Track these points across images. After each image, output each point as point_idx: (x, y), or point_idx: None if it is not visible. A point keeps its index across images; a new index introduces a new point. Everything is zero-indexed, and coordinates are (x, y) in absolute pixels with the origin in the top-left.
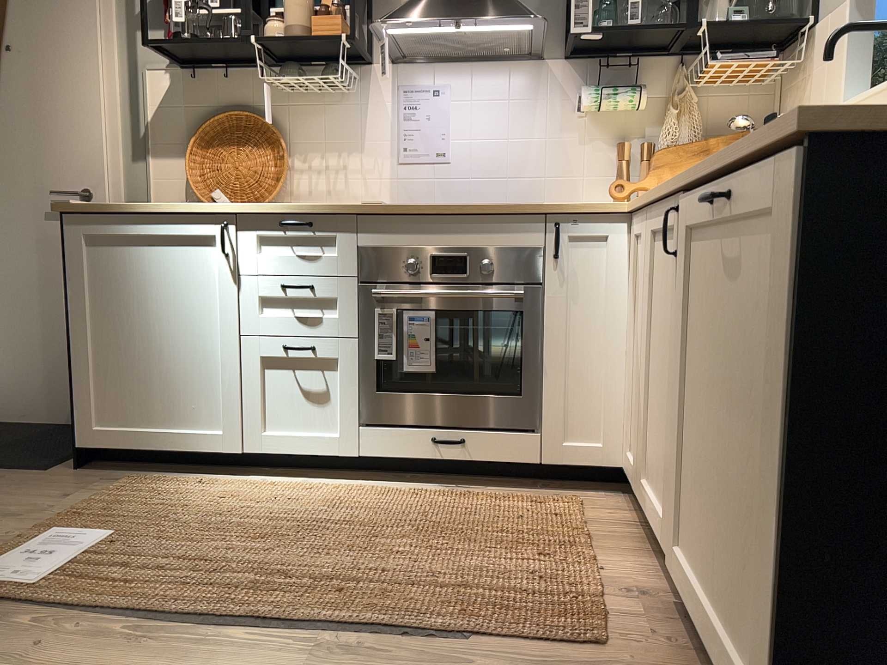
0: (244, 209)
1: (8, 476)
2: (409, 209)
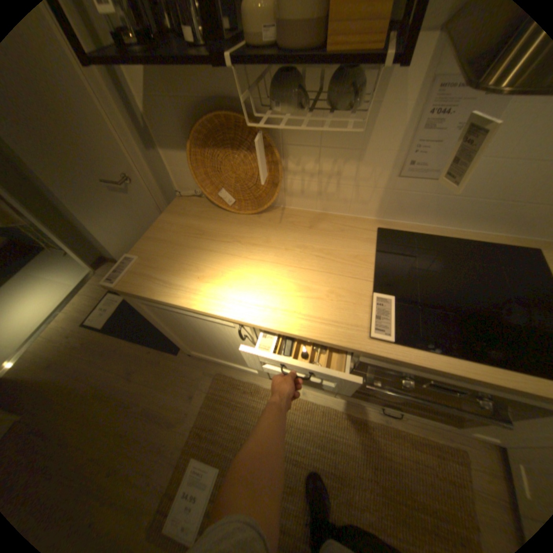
0: (256, 326)
1: (160, 360)
2: (427, 369)
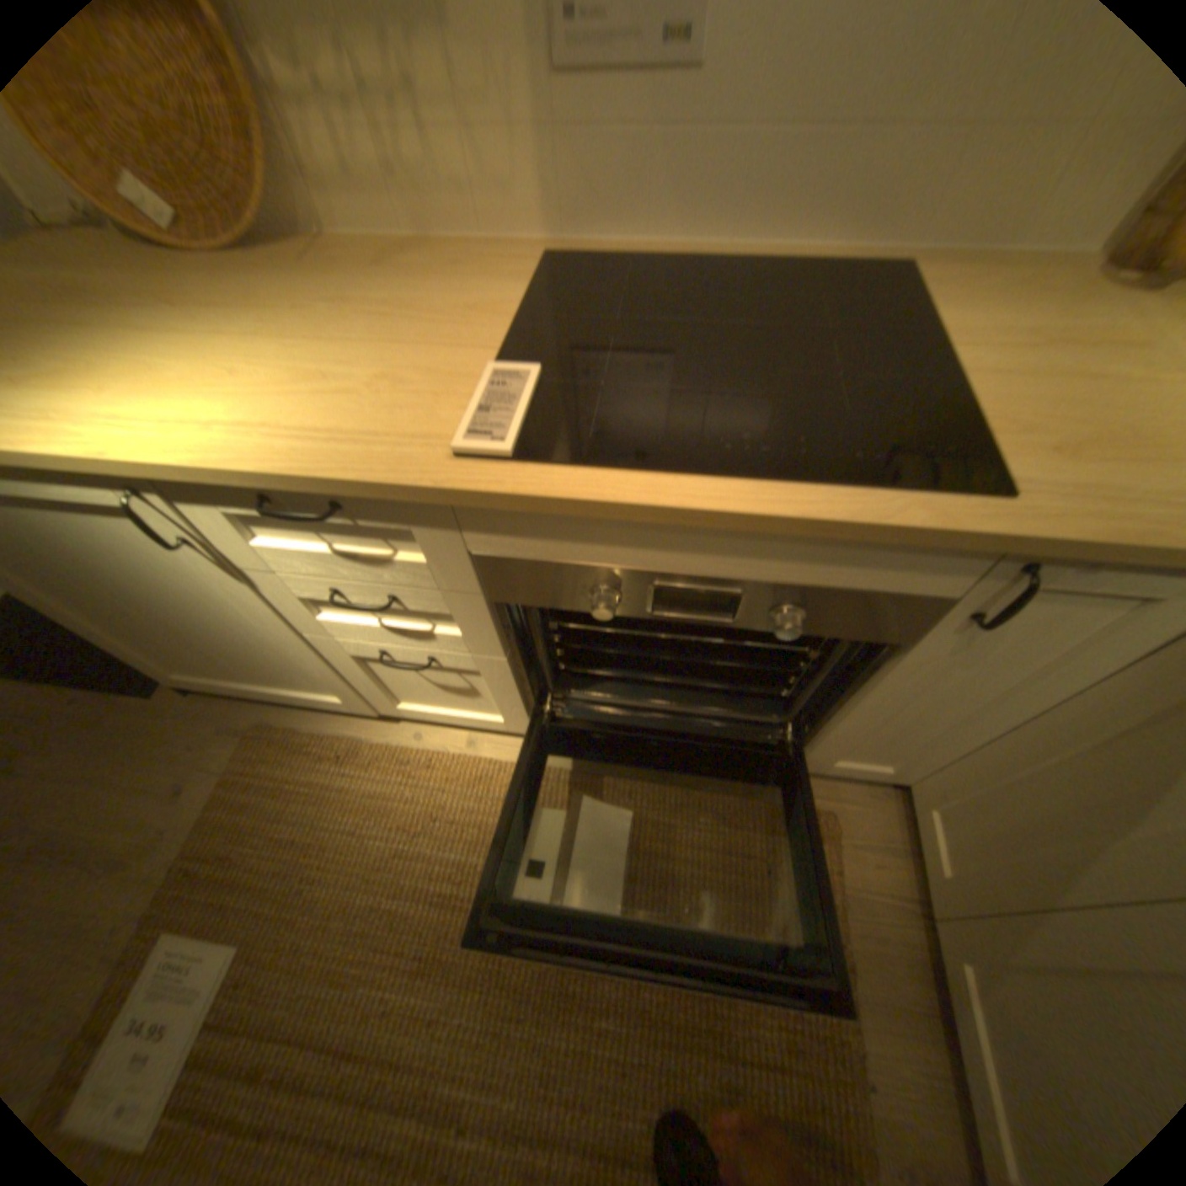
0: (143, 467)
1: (102, 712)
2: (593, 508)
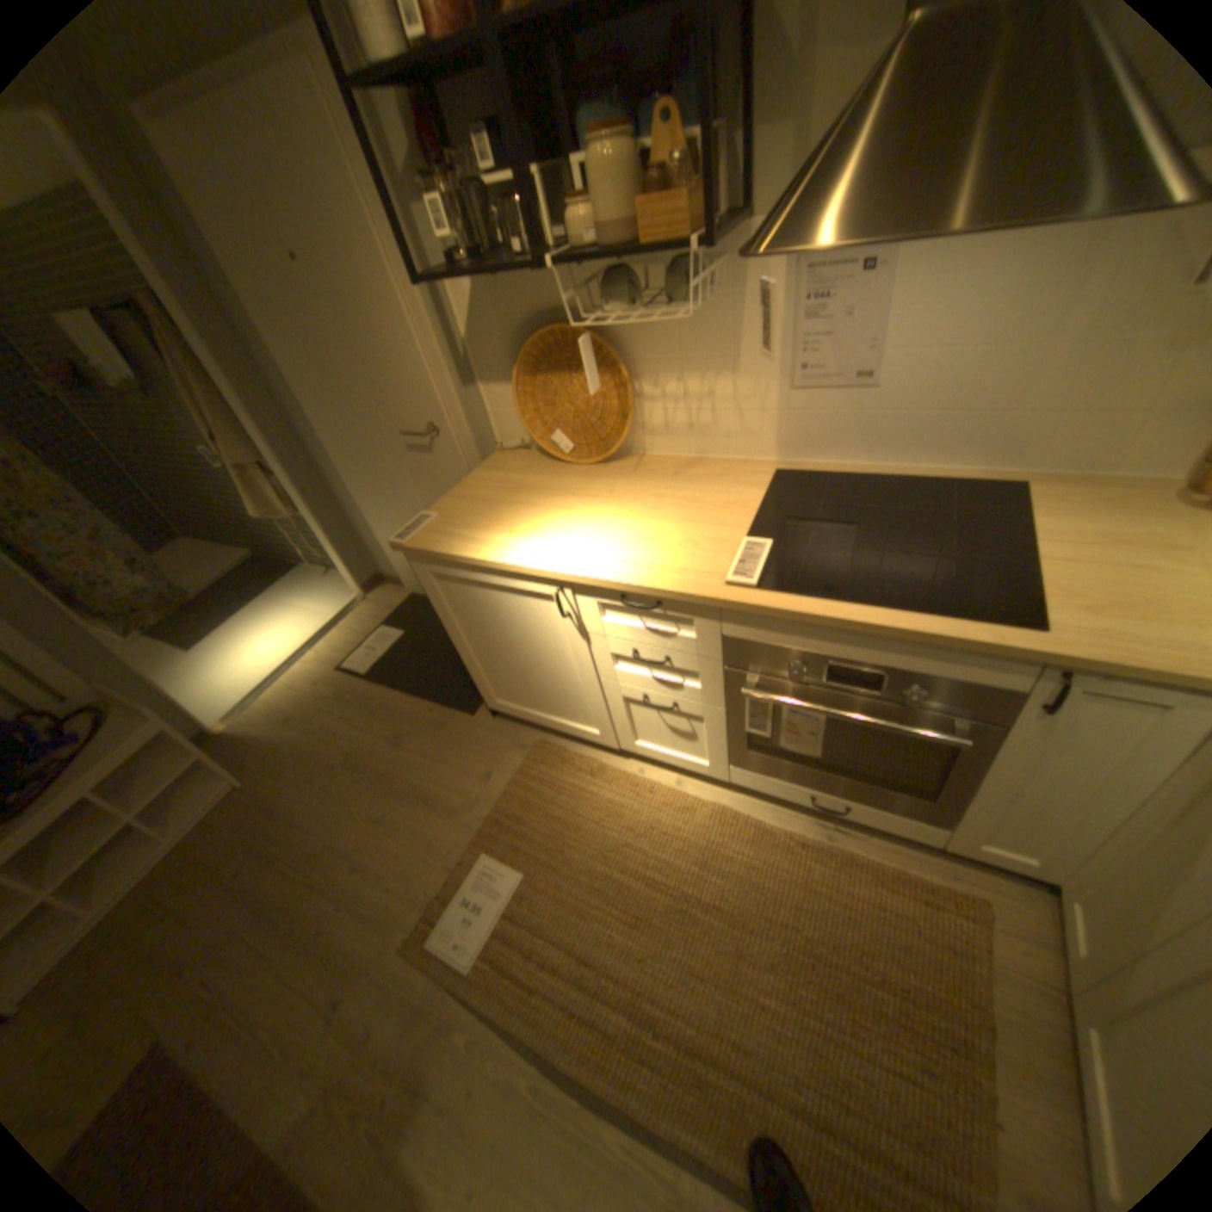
0: (576, 579)
1: (447, 720)
2: (796, 616)
